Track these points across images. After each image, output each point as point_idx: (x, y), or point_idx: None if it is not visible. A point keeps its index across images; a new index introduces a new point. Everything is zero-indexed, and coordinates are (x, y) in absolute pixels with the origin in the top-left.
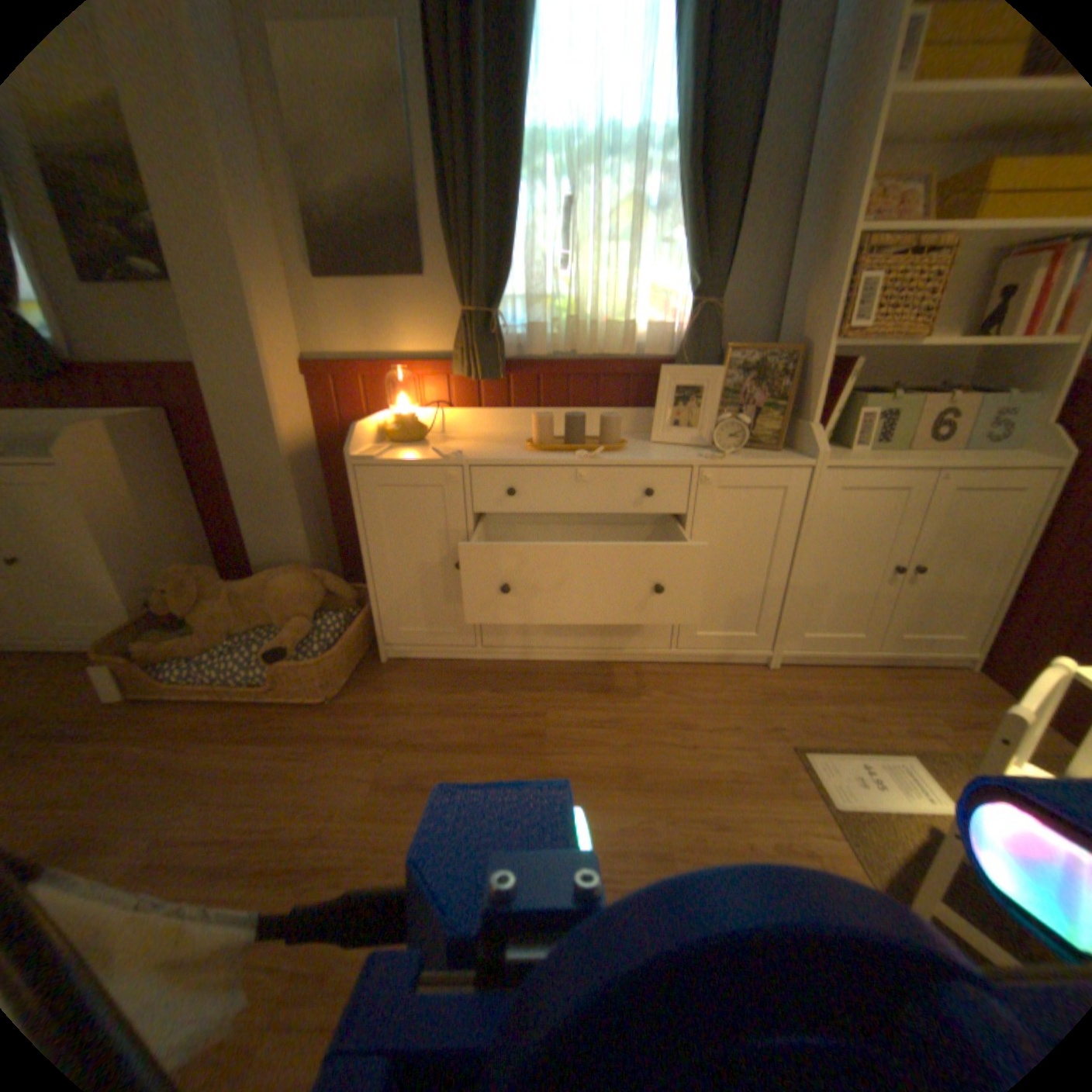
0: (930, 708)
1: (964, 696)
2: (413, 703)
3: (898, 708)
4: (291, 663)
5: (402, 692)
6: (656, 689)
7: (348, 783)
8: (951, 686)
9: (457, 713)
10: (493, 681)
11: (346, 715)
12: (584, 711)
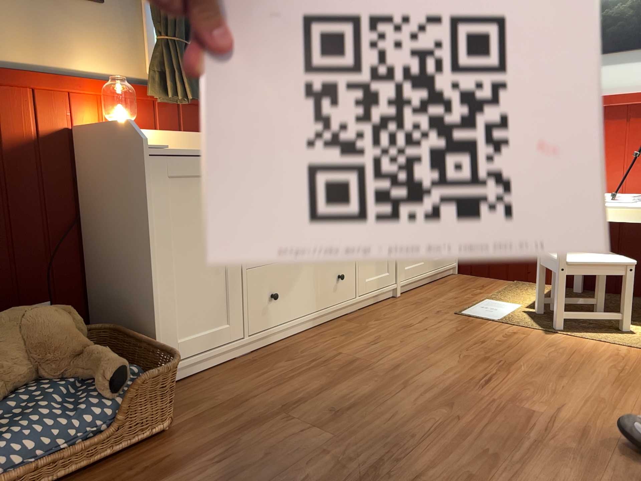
0: (463, 286)
1: (465, 280)
2: (243, 392)
3: (456, 290)
4: (124, 390)
5: (220, 394)
6: (368, 322)
7: (295, 439)
8: (457, 279)
9: (287, 379)
10: (275, 358)
11: (201, 425)
12: (356, 343)
